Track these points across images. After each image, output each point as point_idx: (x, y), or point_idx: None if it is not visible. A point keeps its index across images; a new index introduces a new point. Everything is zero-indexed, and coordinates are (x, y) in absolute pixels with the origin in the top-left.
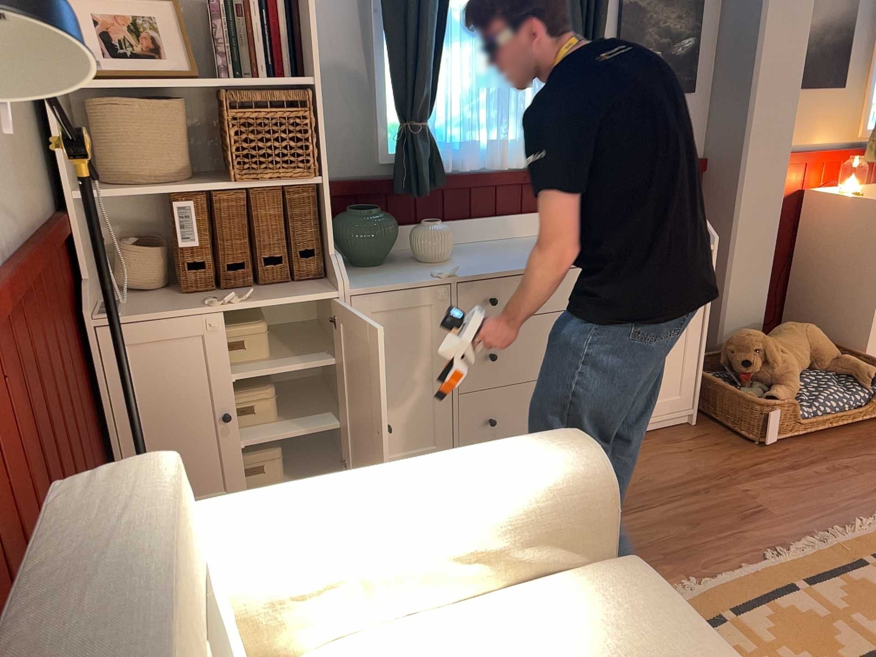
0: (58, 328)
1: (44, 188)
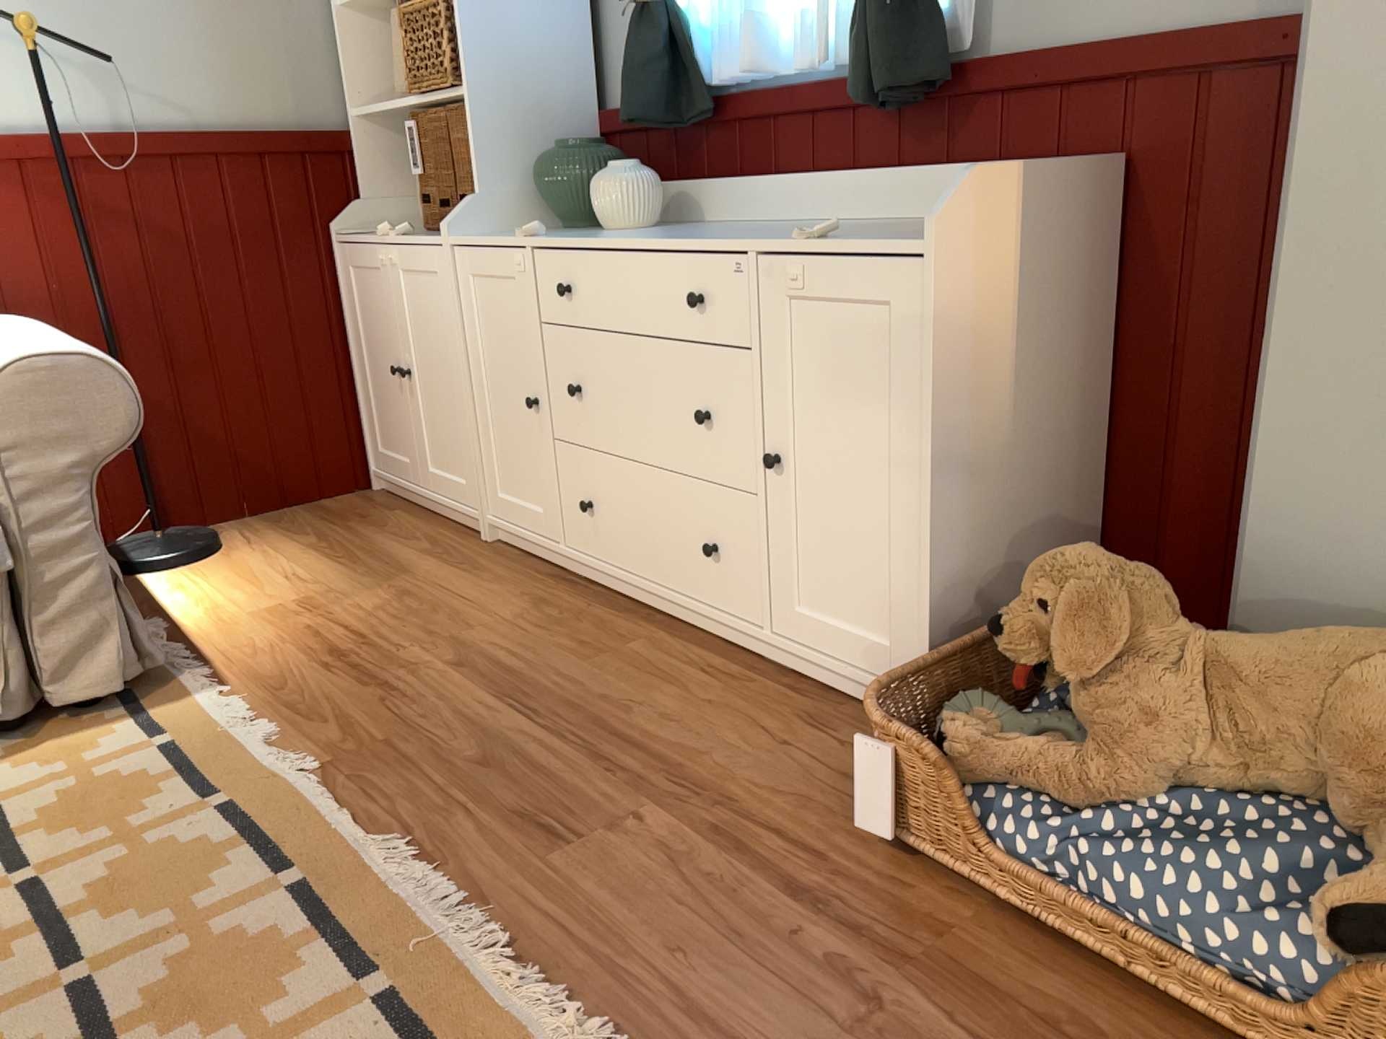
0: (257, 225)
1: (327, 108)
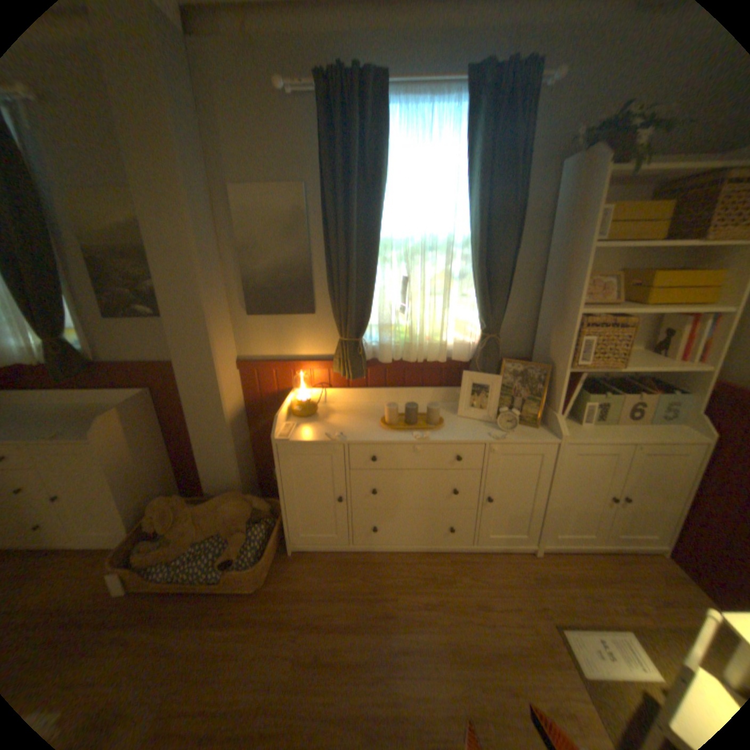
0: None
1: None
